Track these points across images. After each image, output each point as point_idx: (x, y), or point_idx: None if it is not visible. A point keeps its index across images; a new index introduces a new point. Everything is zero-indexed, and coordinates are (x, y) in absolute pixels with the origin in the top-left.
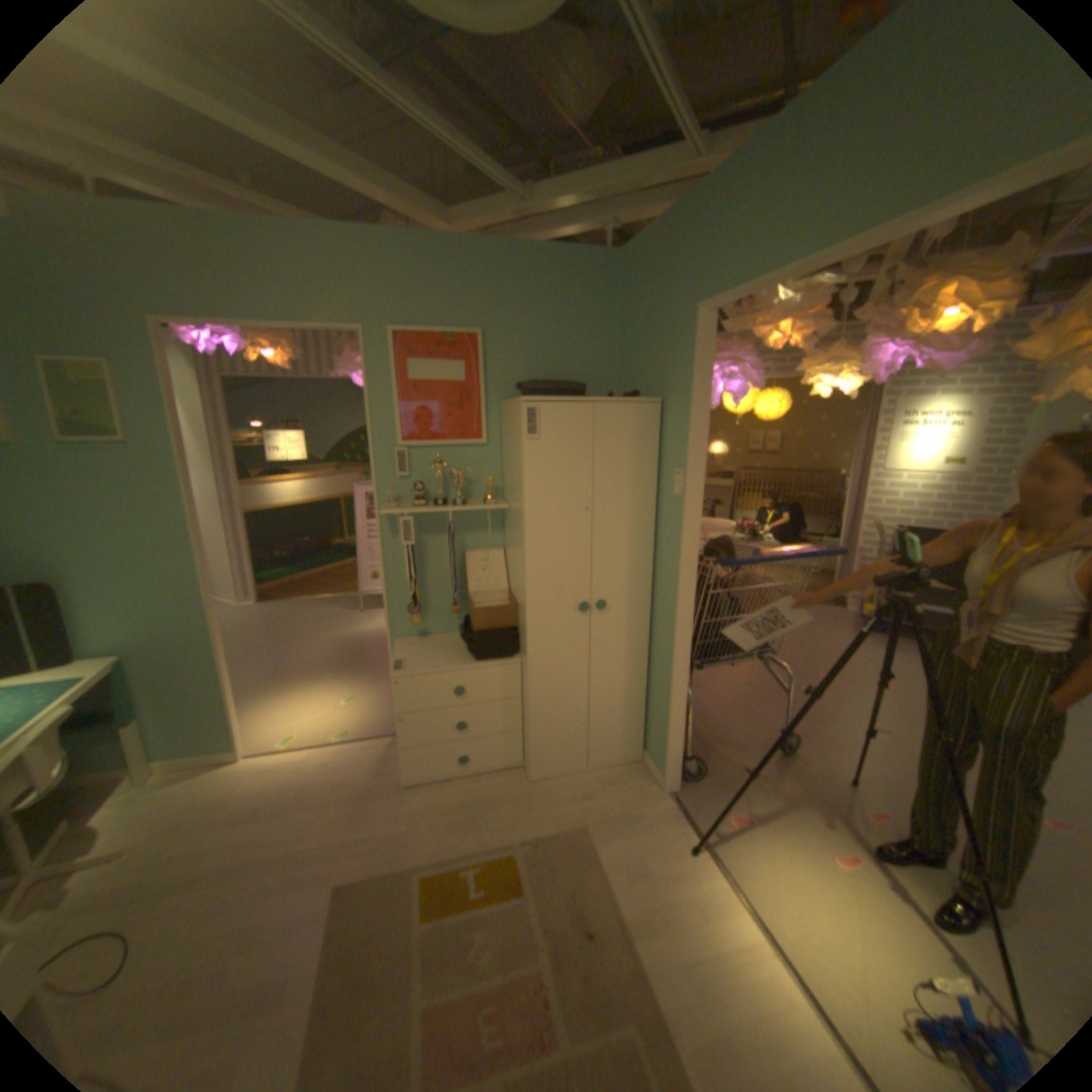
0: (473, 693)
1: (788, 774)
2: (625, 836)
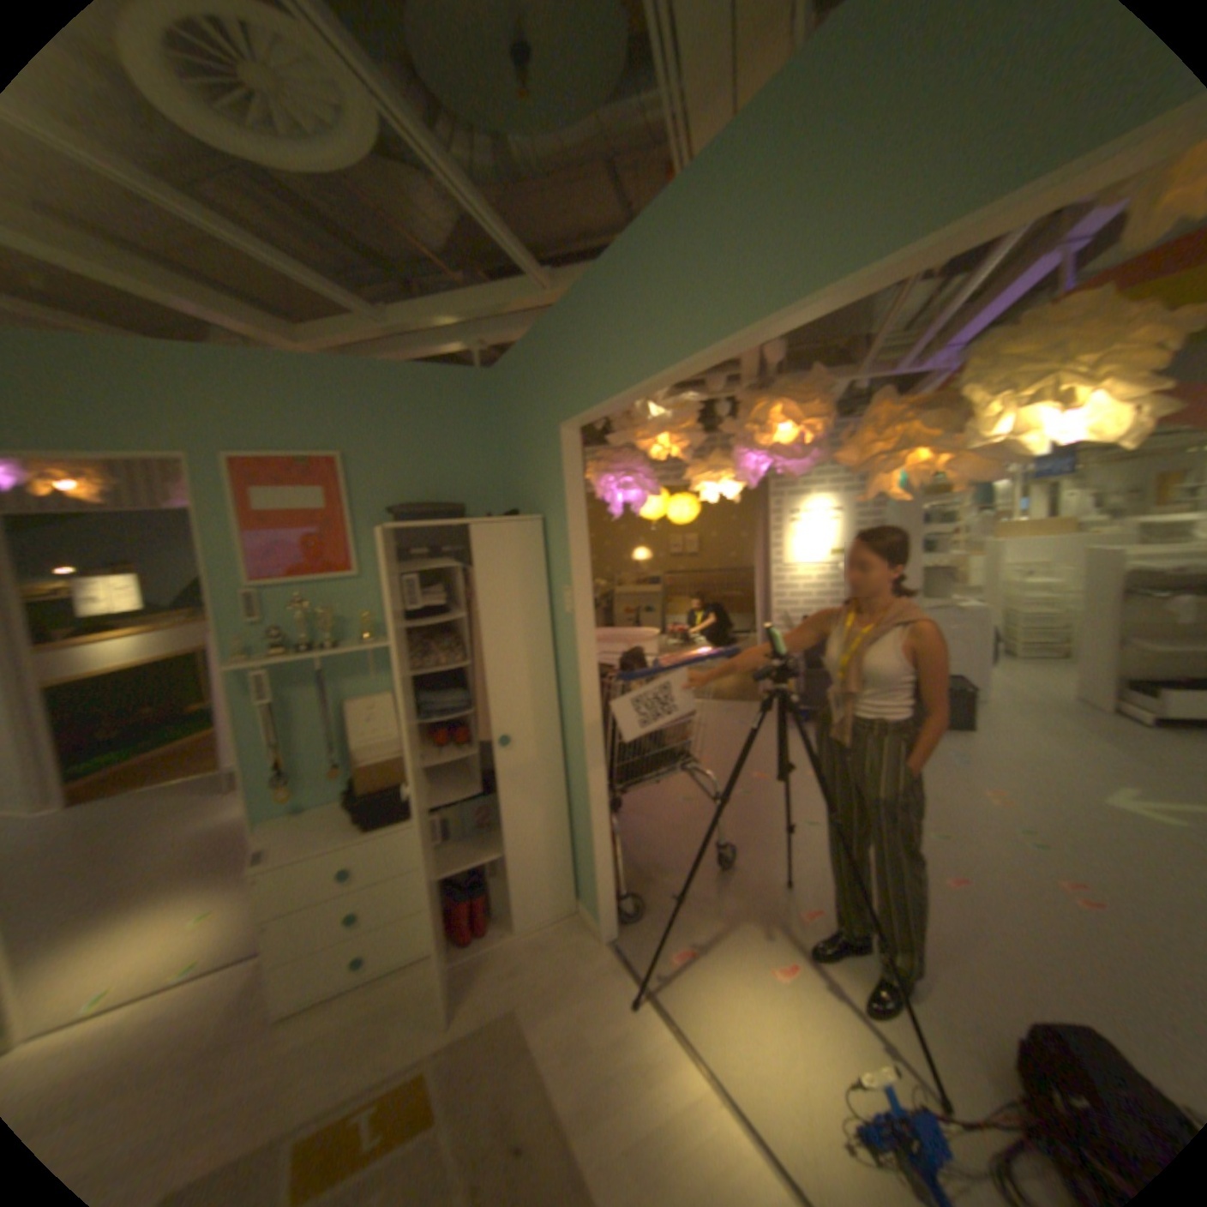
0: (359, 875)
1: (727, 890)
2: (557, 1010)
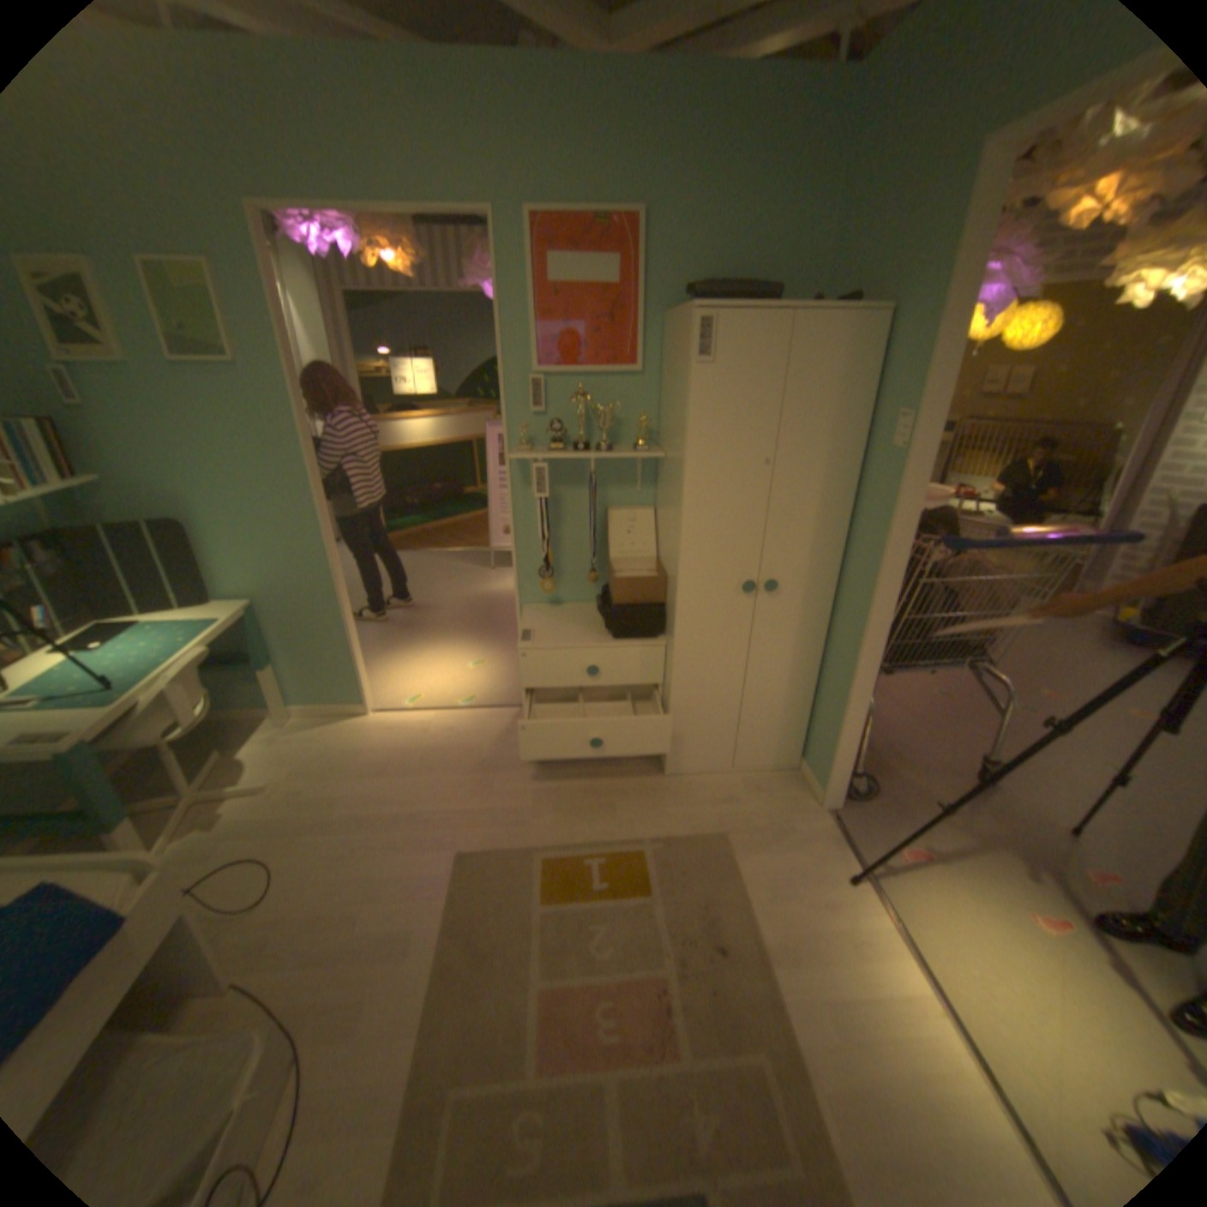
0: (608, 673)
1: (984, 808)
2: (772, 850)
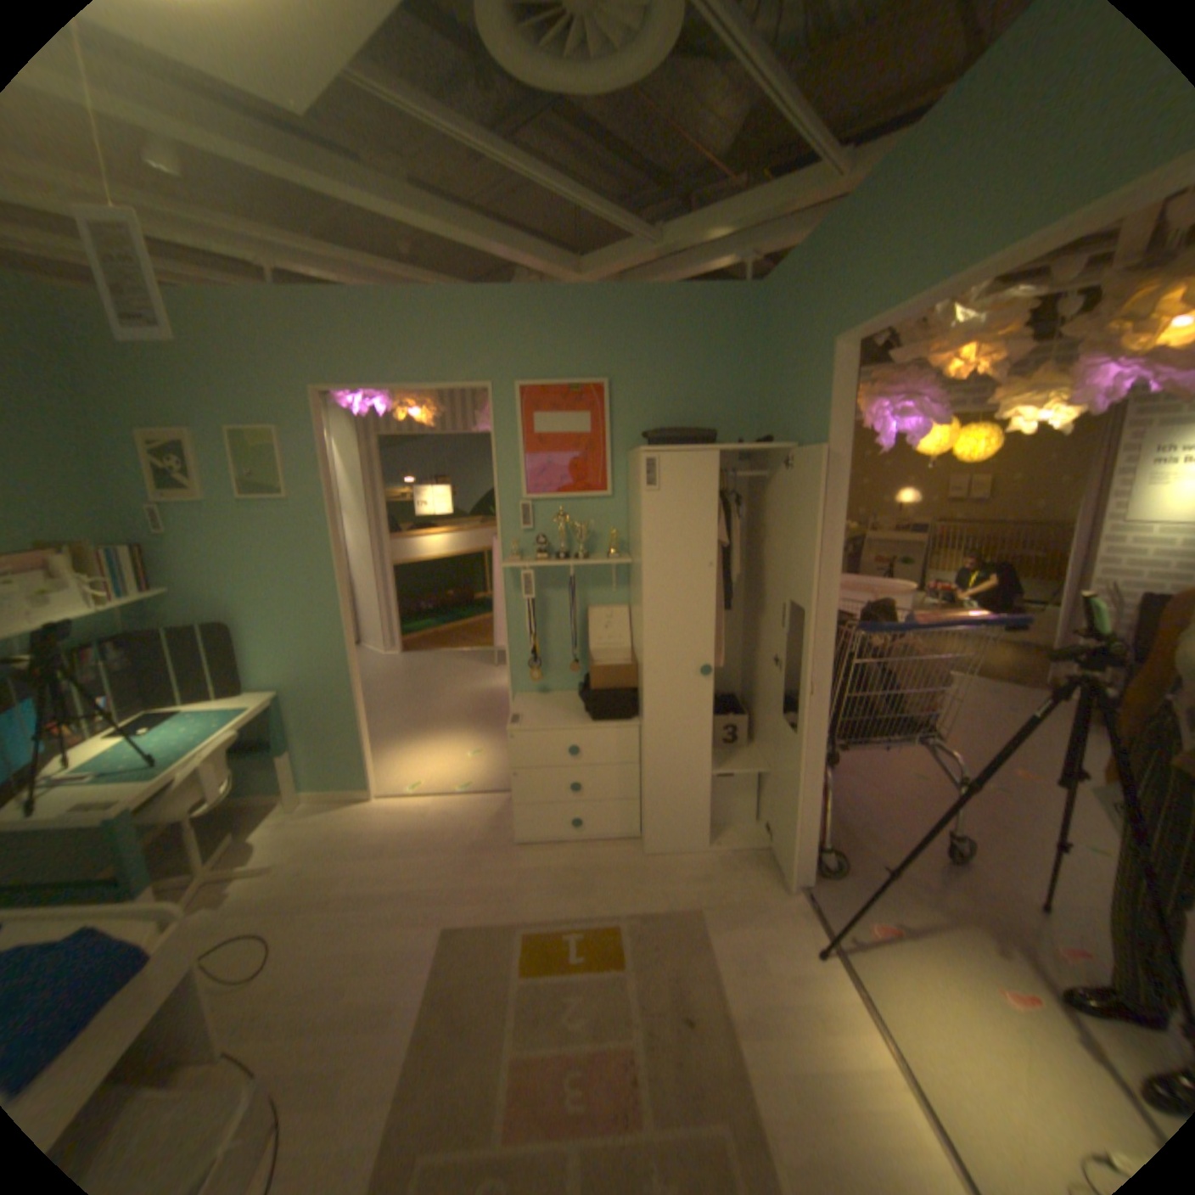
0: (588, 753)
1: (957, 886)
2: (744, 926)
